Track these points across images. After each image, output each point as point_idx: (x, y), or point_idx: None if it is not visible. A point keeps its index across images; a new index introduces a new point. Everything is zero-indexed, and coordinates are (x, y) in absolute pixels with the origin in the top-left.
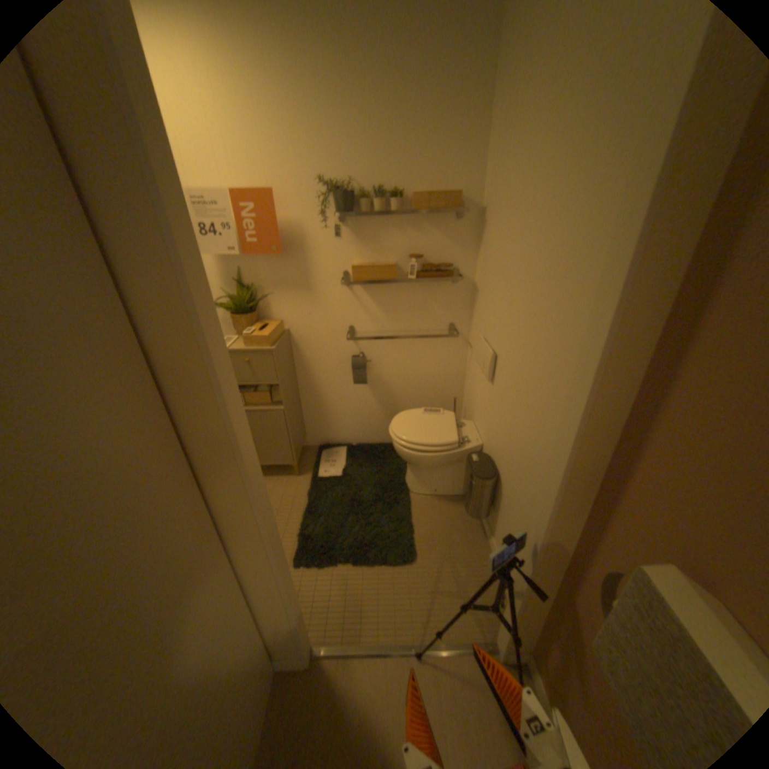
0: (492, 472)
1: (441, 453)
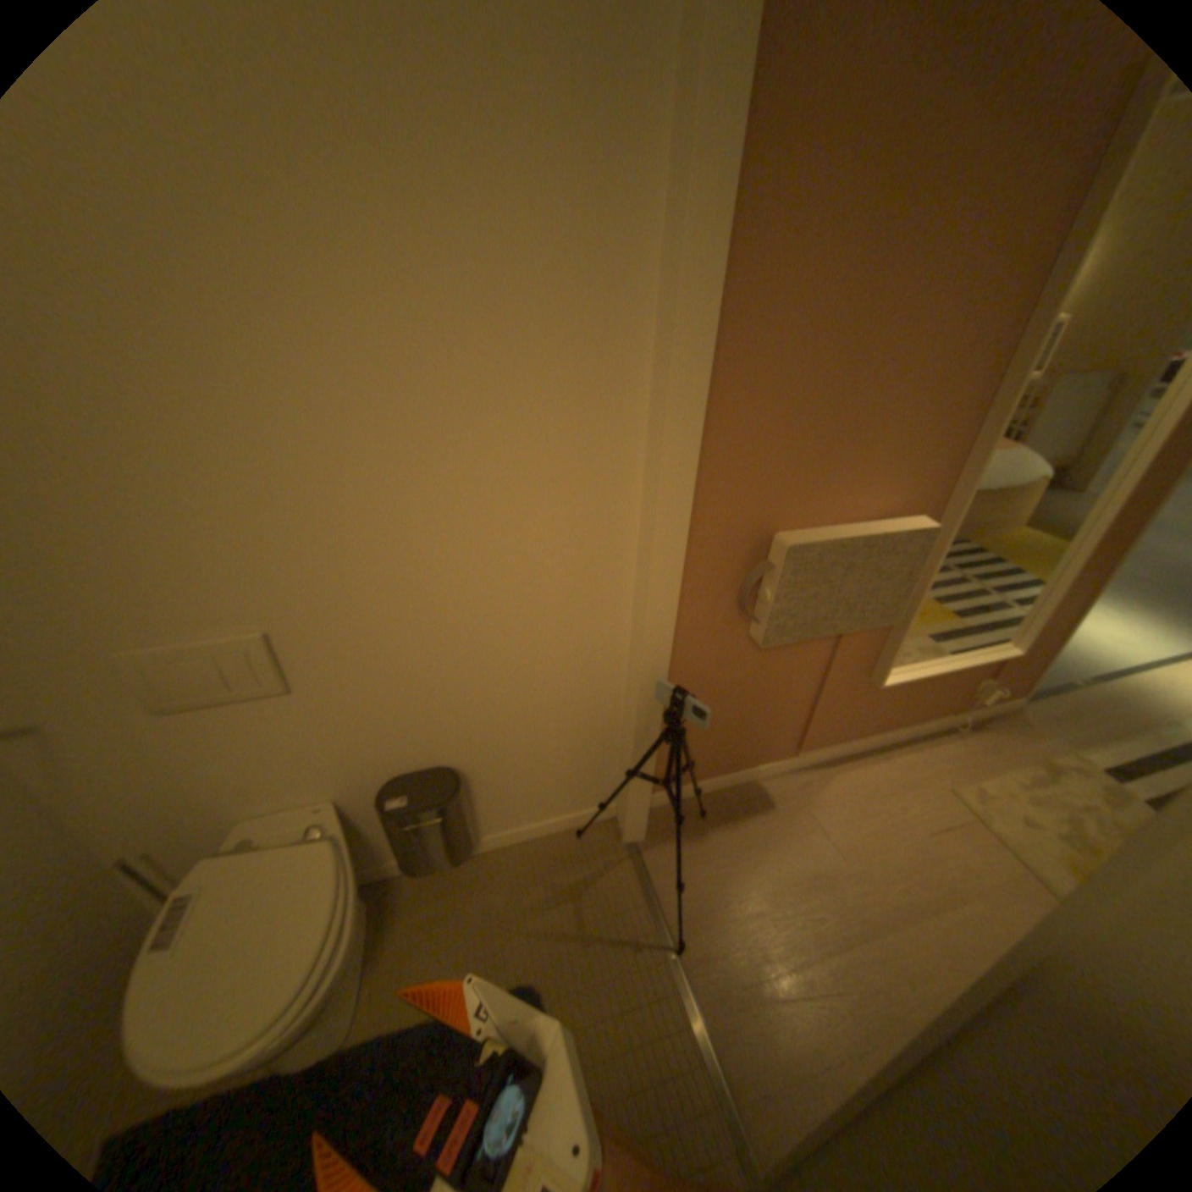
0: (435, 776)
1: (344, 889)
